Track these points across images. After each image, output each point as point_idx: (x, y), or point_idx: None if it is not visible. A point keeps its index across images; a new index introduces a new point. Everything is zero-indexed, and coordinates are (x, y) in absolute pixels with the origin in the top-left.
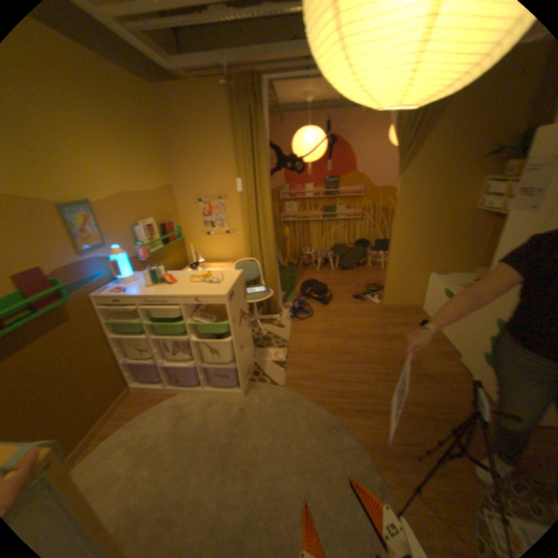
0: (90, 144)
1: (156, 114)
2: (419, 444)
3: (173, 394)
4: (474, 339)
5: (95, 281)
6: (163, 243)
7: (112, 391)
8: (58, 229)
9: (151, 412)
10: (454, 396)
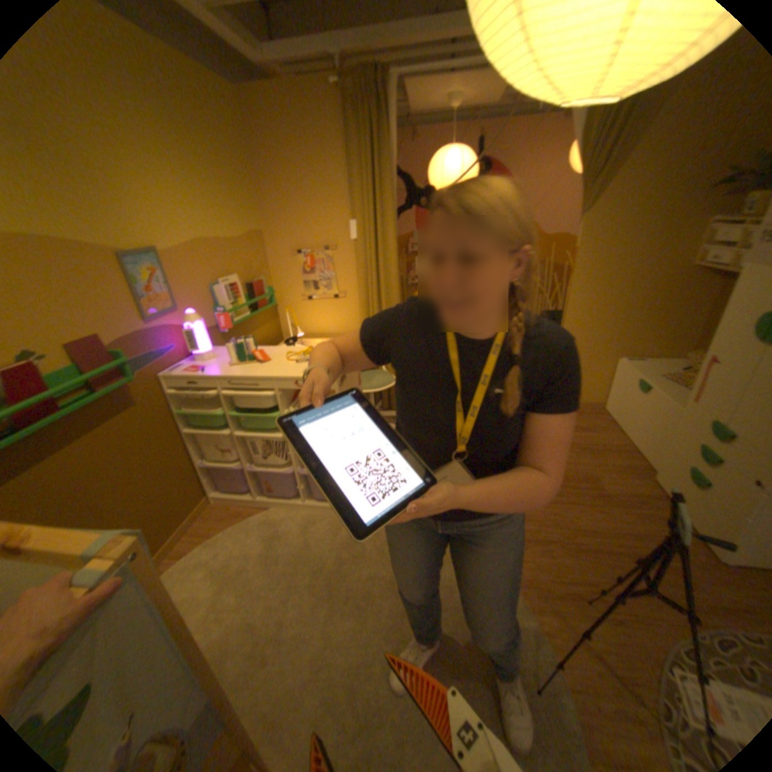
0: (154, 169)
1: (239, 128)
2: (590, 584)
3: (263, 508)
4: (676, 449)
5: (163, 357)
6: (249, 310)
7: (186, 501)
8: (117, 285)
9: (236, 529)
10: (643, 525)
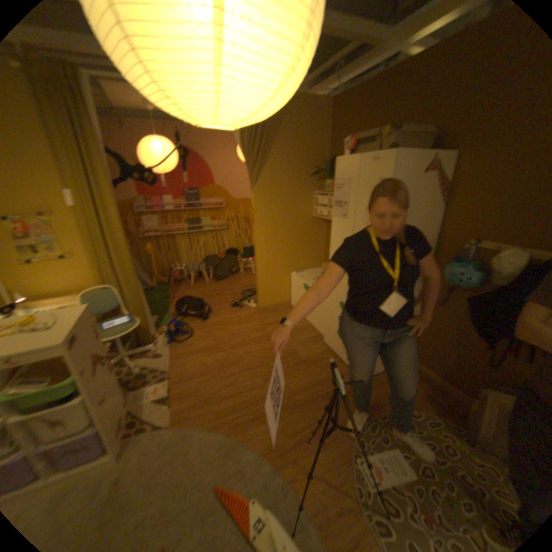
0: None
1: None
2: (305, 428)
3: None
4: (328, 321)
5: None
6: None
7: None
8: None
9: None
10: (323, 373)
